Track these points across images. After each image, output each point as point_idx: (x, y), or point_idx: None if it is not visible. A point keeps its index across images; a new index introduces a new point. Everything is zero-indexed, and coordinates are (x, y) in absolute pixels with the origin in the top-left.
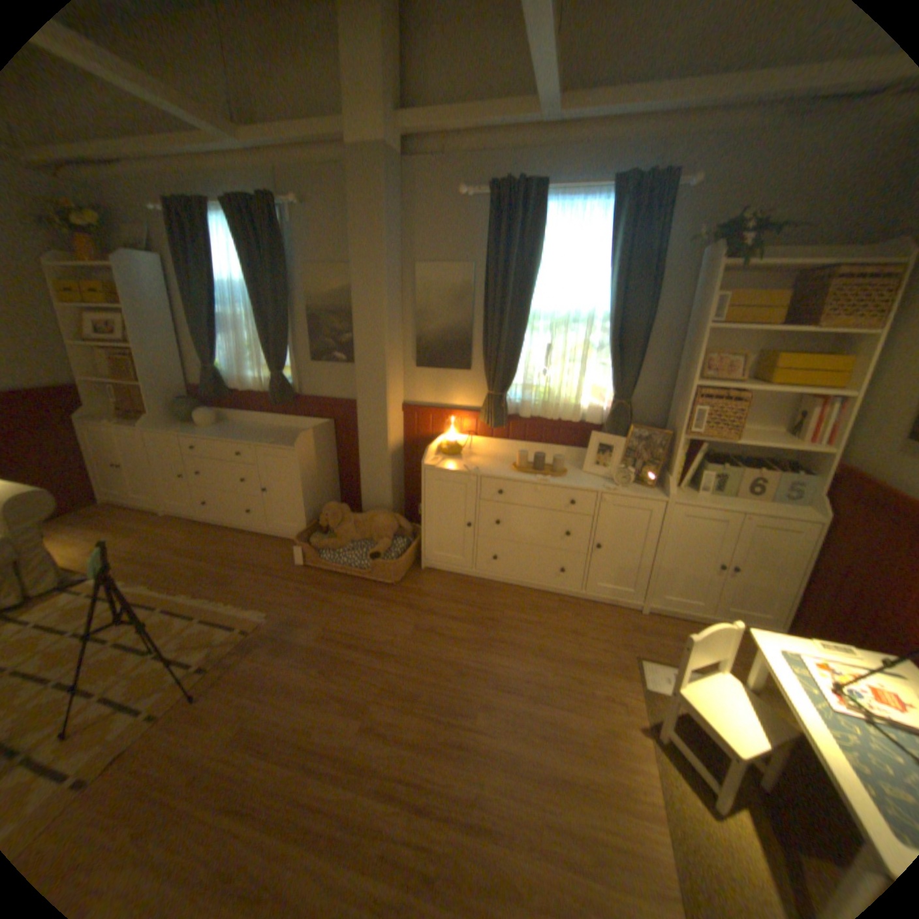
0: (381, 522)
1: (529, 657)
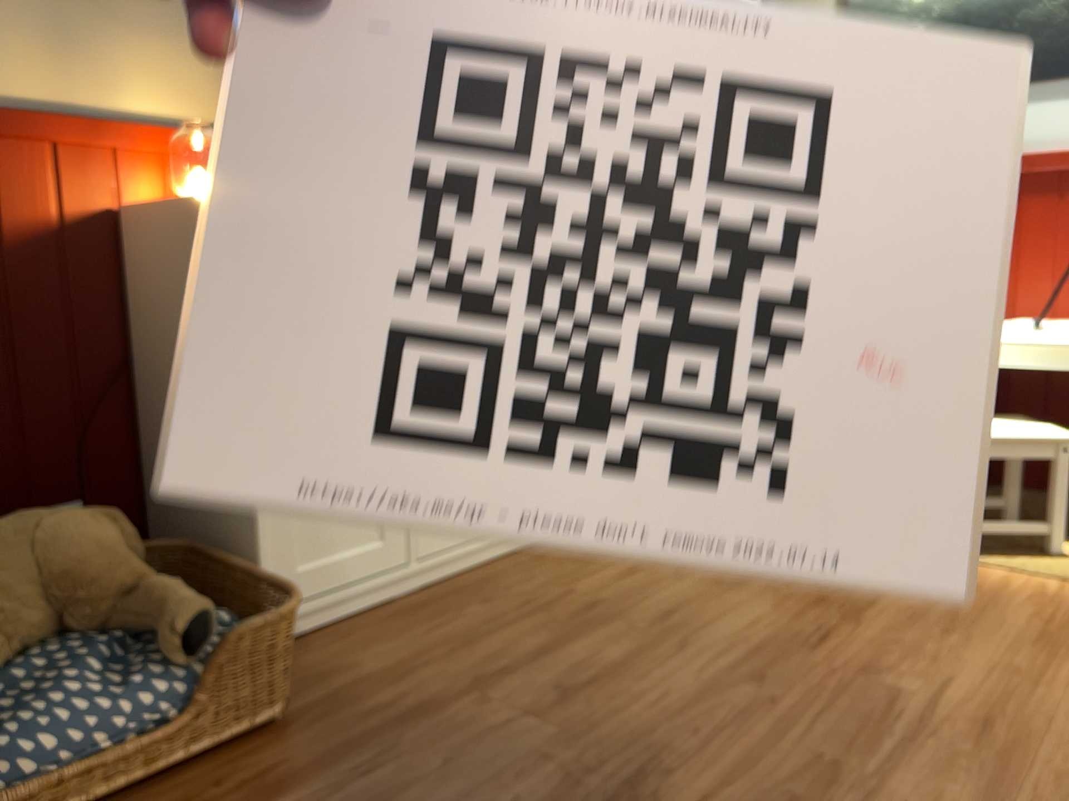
0: (77, 535)
1: (728, 598)
